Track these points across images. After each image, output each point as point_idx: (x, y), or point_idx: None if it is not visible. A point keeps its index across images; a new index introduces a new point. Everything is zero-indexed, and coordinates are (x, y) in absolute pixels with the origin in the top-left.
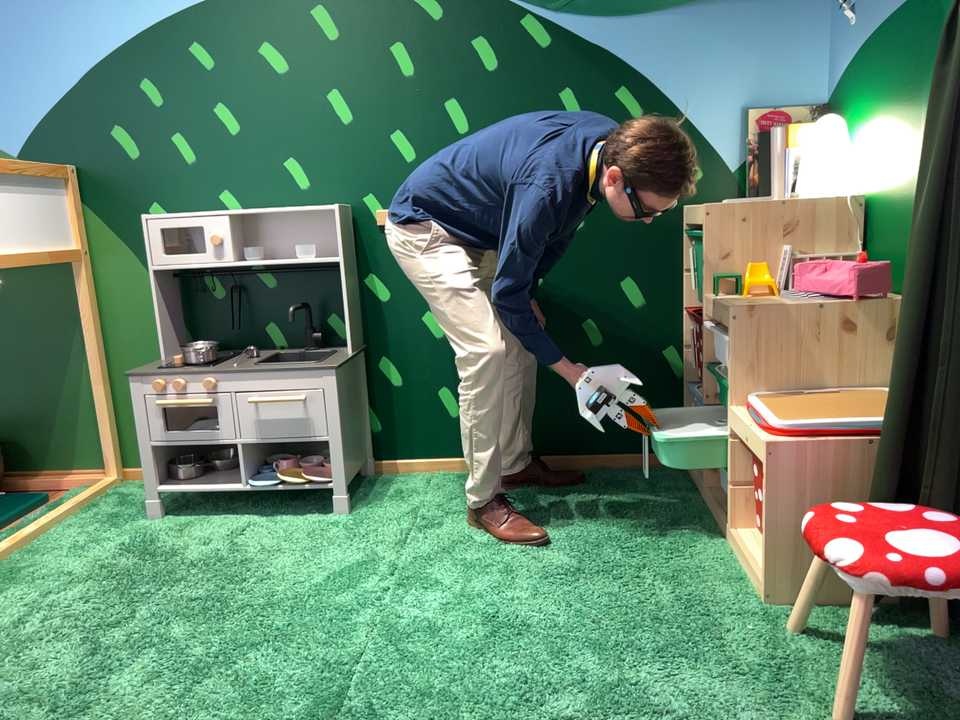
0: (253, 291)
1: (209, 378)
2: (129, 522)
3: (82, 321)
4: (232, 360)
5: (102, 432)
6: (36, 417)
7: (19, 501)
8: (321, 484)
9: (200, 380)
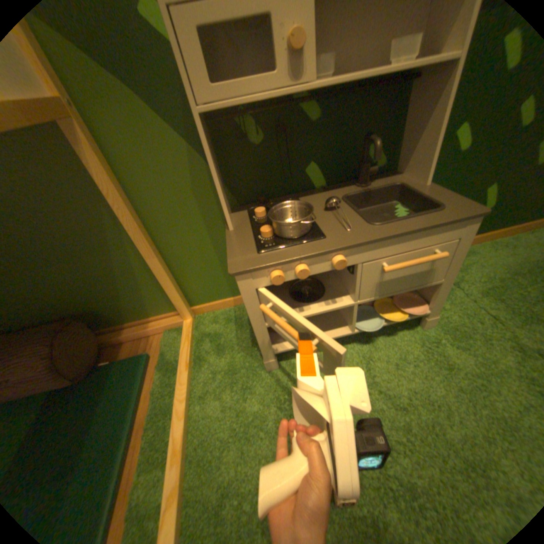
0: (296, 129)
1: (340, 256)
2: (253, 378)
3: (105, 199)
4: (321, 219)
5: (170, 293)
6: (99, 293)
7: (129, 370)
8: (424, 314)
9: (328, 261)
